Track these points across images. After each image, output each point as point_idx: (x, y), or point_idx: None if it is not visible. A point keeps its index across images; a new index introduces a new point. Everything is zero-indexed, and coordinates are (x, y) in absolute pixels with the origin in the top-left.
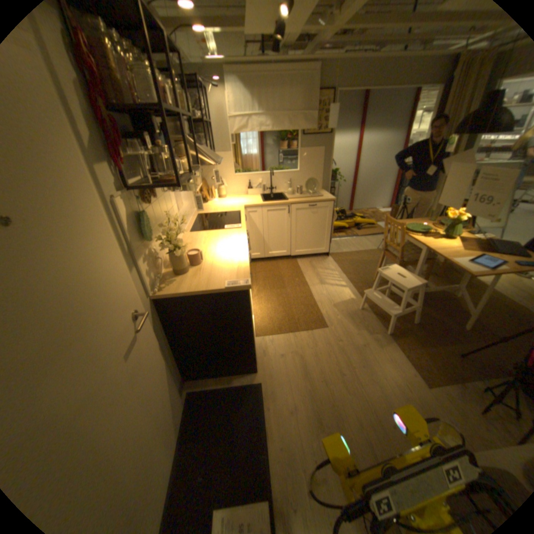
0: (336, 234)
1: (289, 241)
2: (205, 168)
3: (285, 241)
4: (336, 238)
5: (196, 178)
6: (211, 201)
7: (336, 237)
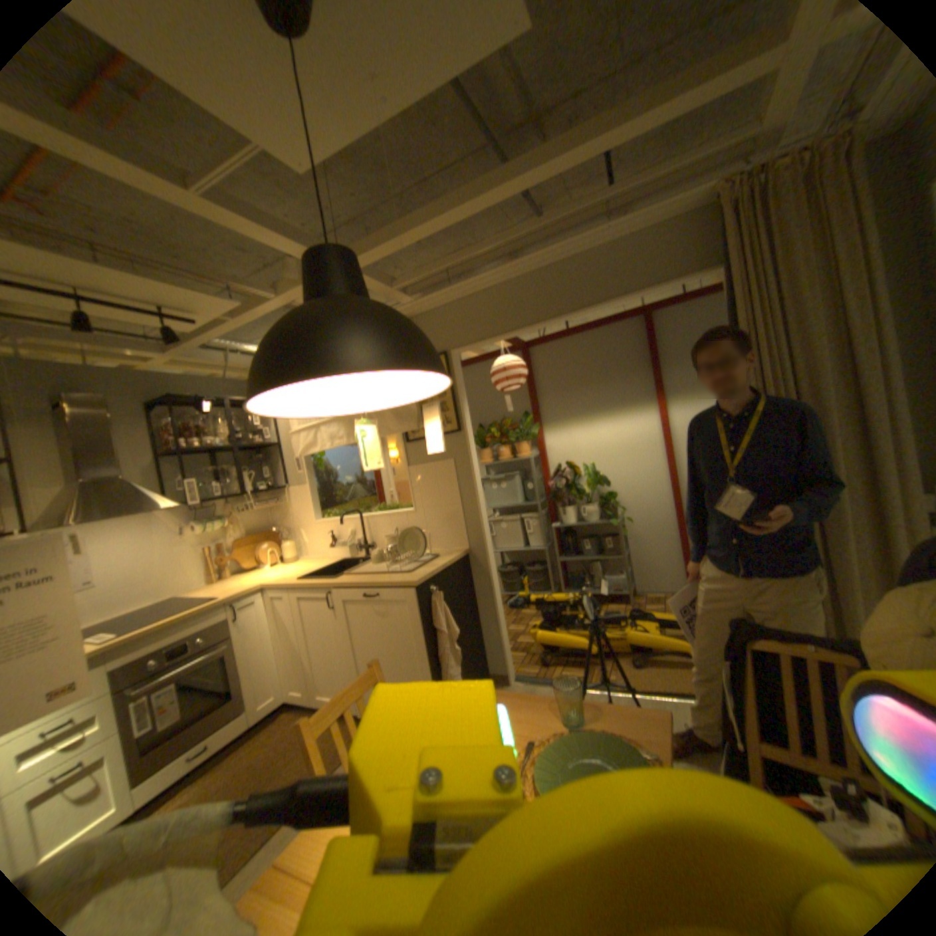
0: (561, 670)
1: (349, 675)
2: (280, 509)
3: (340, 673)
4: (548, 683)
5: (196, 531)
6: (260, 567)
7: (552, 678)
